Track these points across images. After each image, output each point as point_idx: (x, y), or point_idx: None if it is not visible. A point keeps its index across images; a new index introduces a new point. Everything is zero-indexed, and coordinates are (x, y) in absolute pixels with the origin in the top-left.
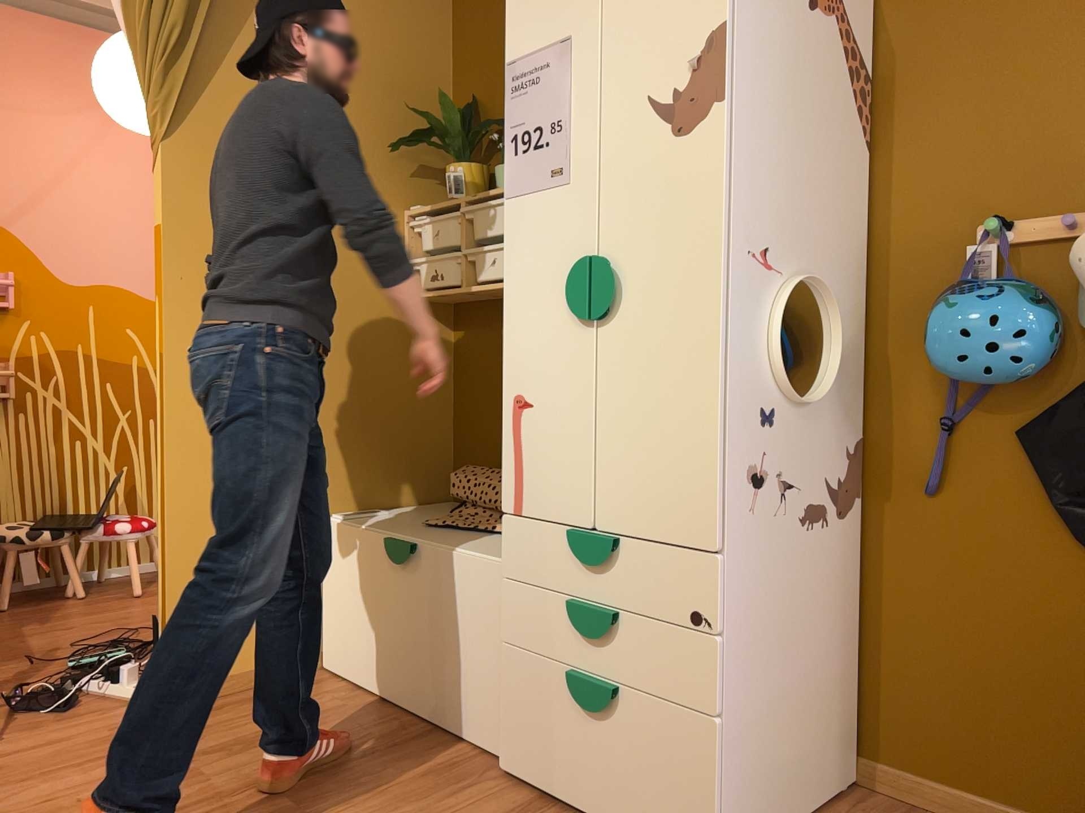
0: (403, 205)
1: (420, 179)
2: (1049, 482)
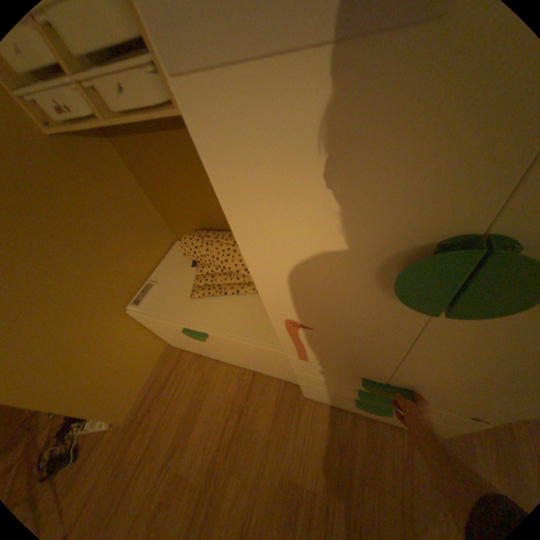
0: None
1: None
2: None
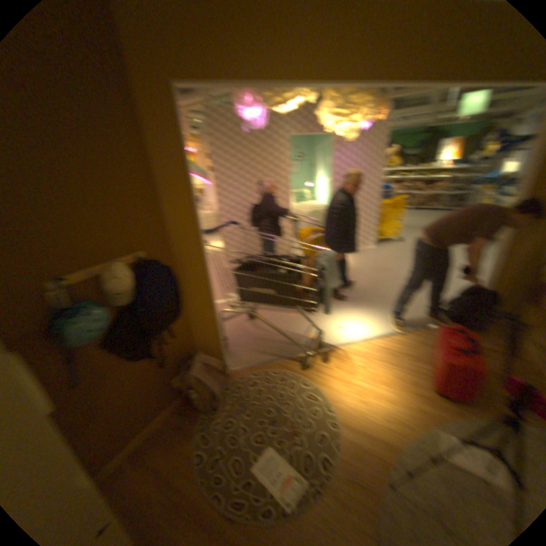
0: None
1: None
2: (115, 354)
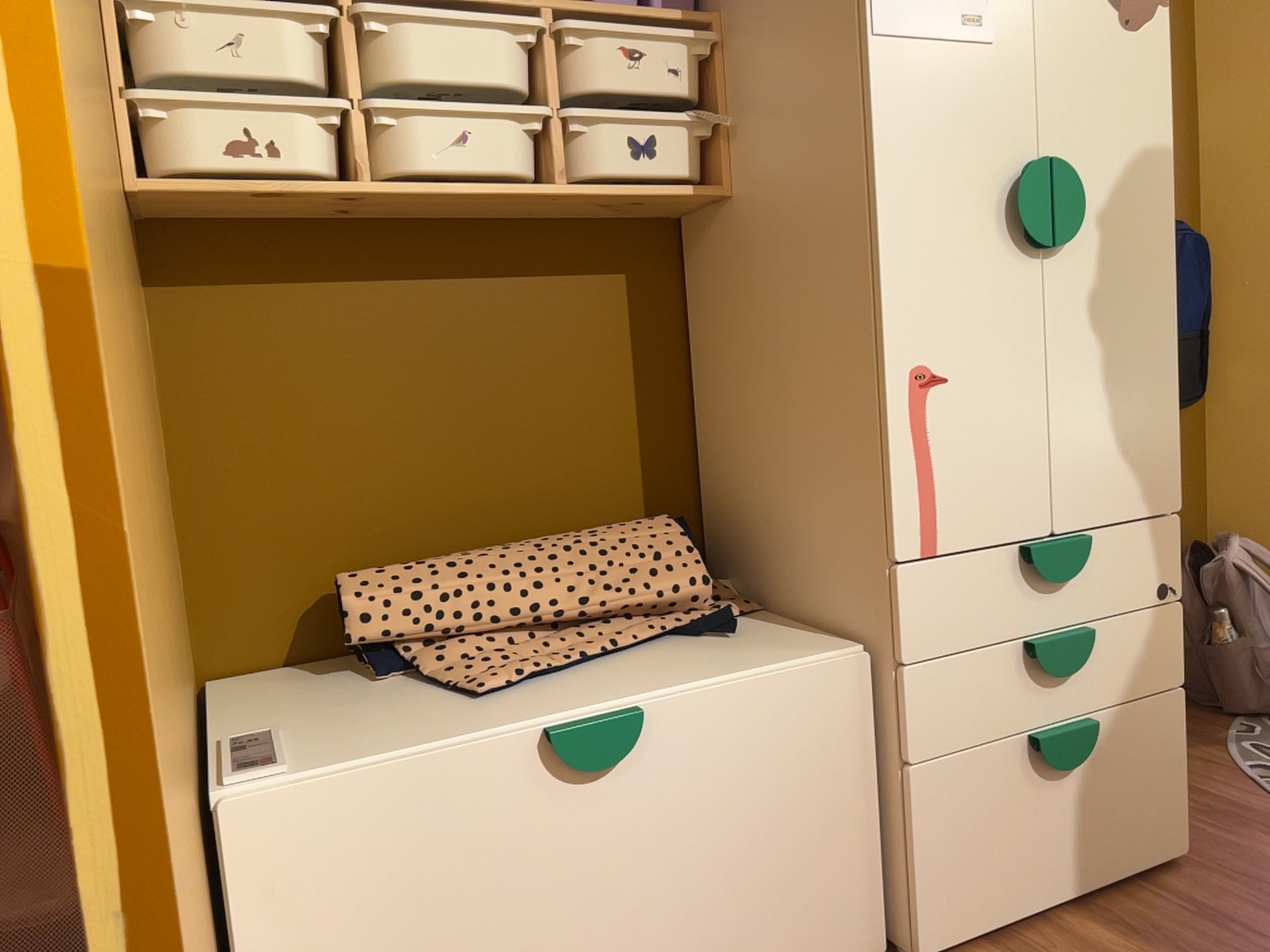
0: None
1: None
2: None
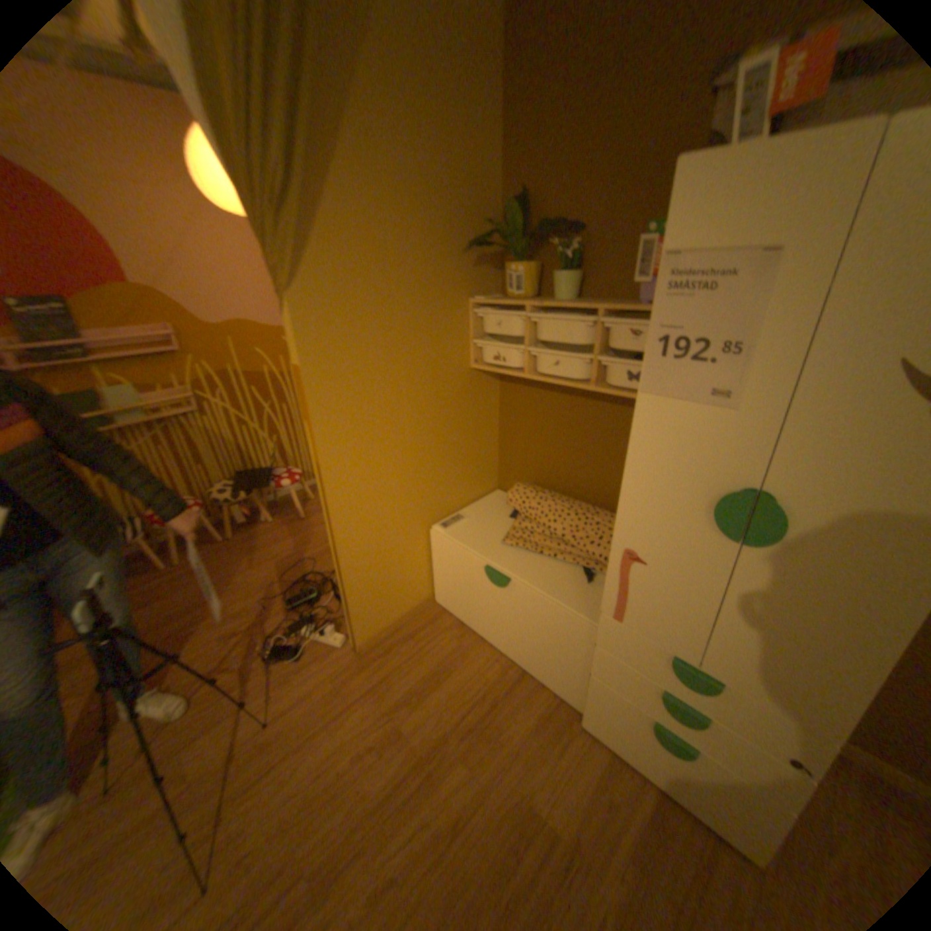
0: (467, 293)
1: (478, 267)
2: None
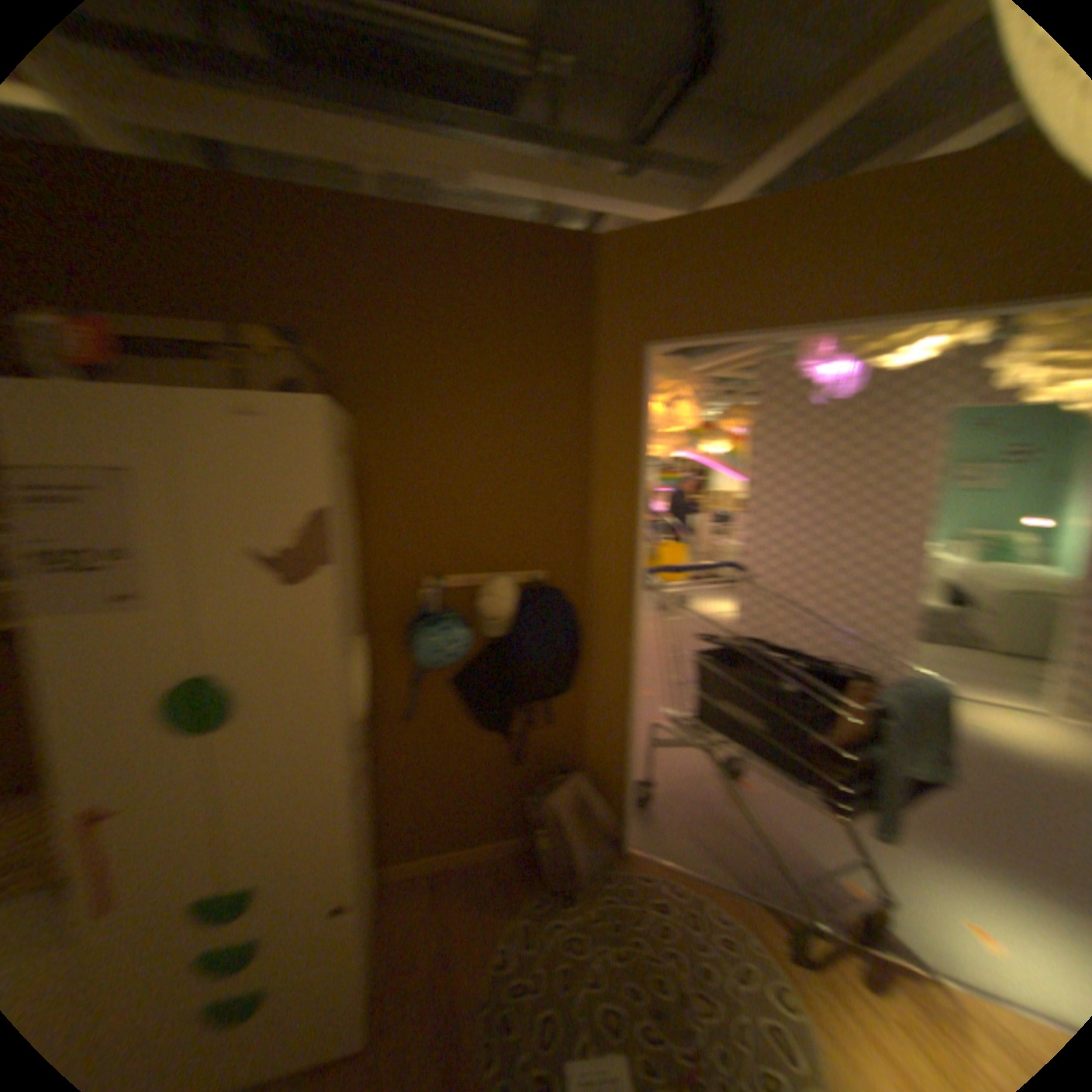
0: None
1: None
2: (462, 706)
